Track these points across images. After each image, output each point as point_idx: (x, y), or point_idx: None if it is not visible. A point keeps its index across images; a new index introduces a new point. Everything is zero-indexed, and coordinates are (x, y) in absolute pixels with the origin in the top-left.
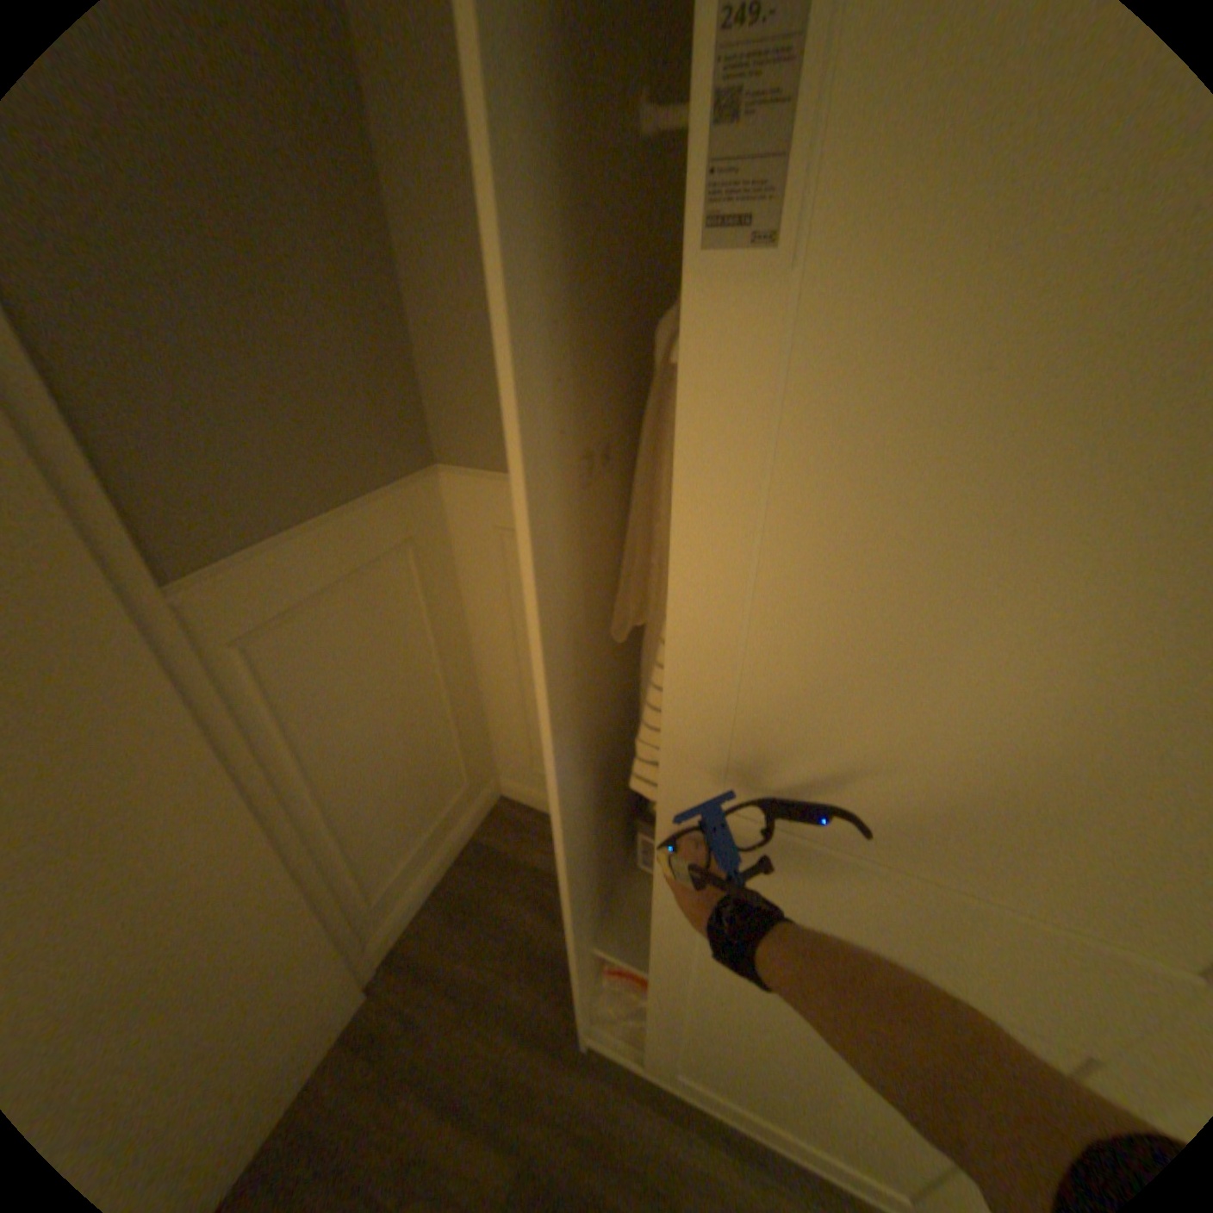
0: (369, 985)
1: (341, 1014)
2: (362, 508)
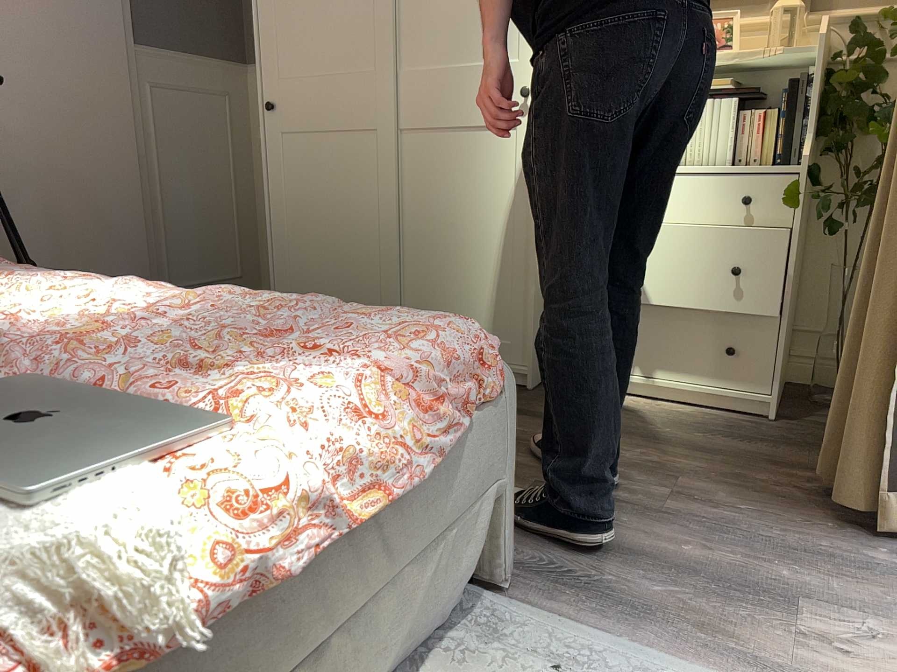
0: None
1: None
2: (215, 65)
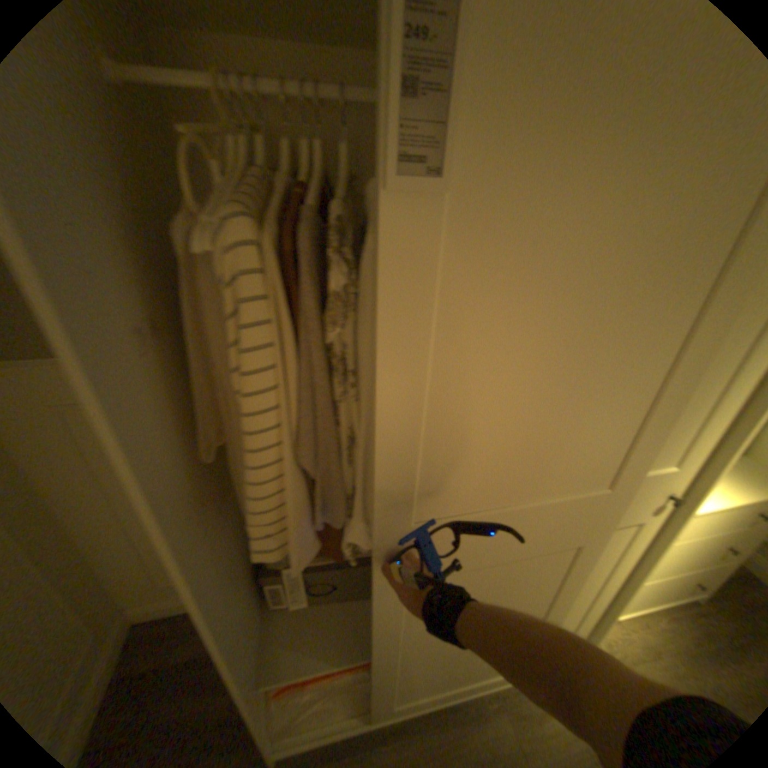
0: None
1: None
2: None
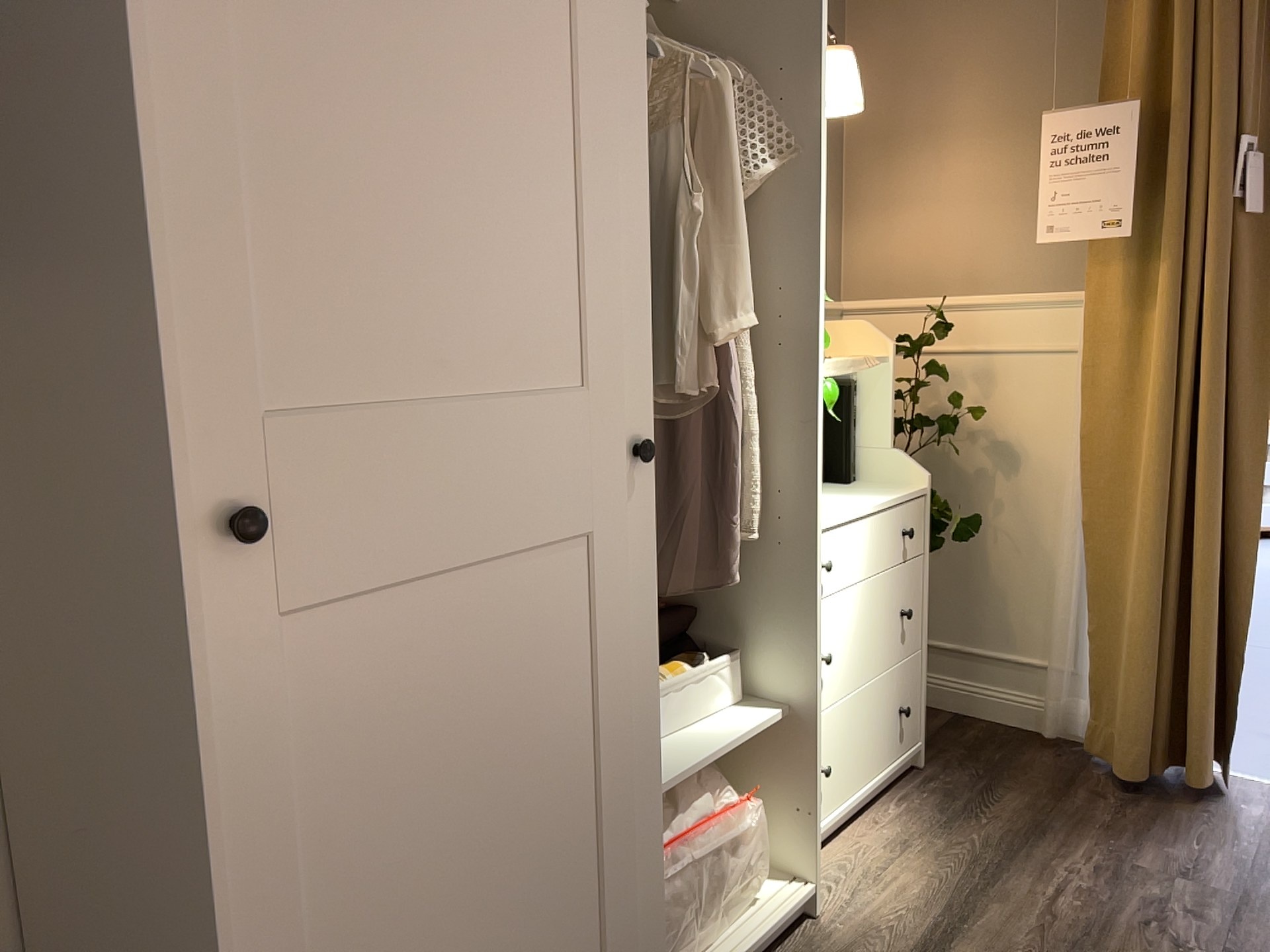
0: None
1: None
2: None
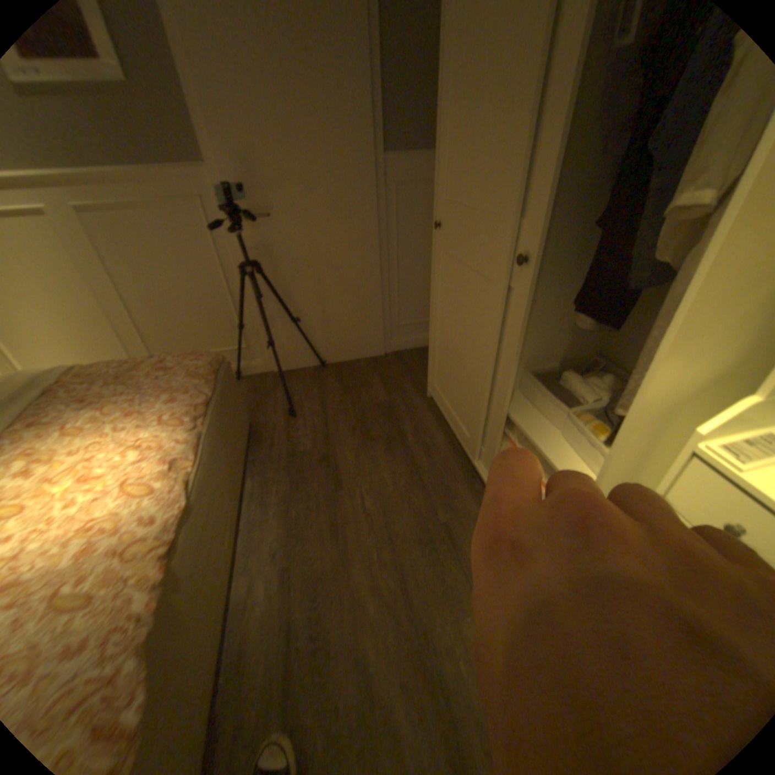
0: (388, 353)
1: (376, 351)
2: None
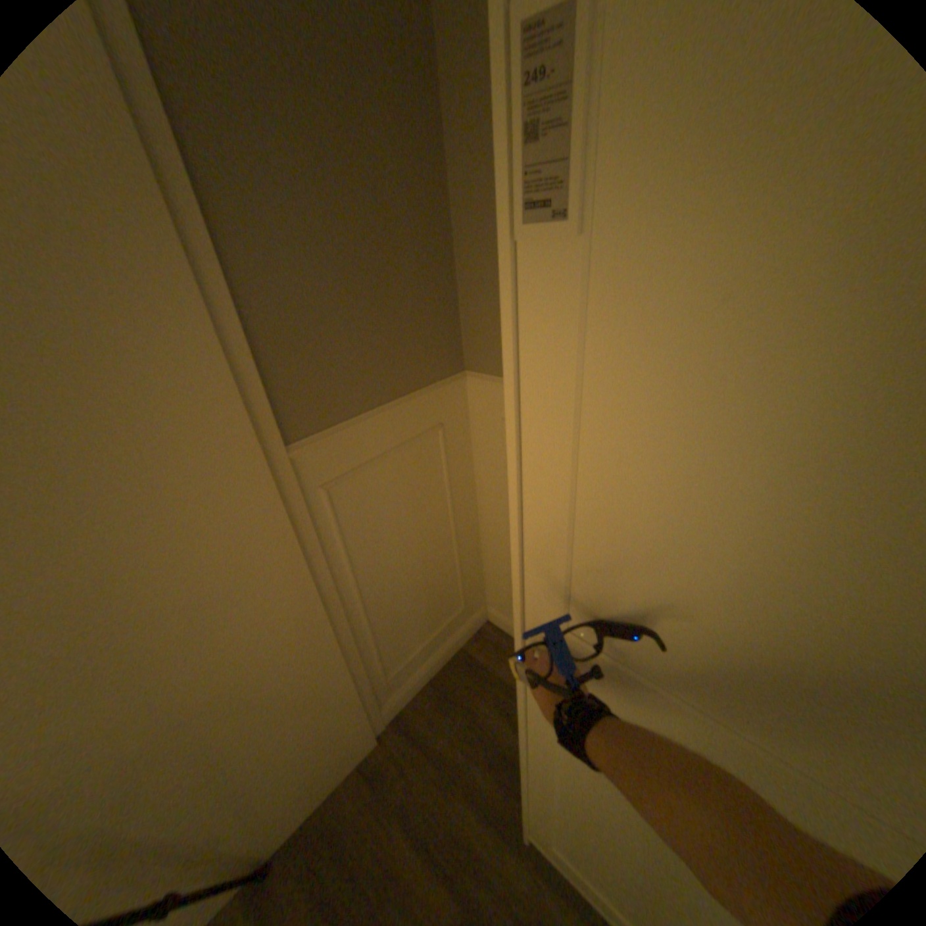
0: (381, 736)
1: (361, 751)
2: (411, 401)
